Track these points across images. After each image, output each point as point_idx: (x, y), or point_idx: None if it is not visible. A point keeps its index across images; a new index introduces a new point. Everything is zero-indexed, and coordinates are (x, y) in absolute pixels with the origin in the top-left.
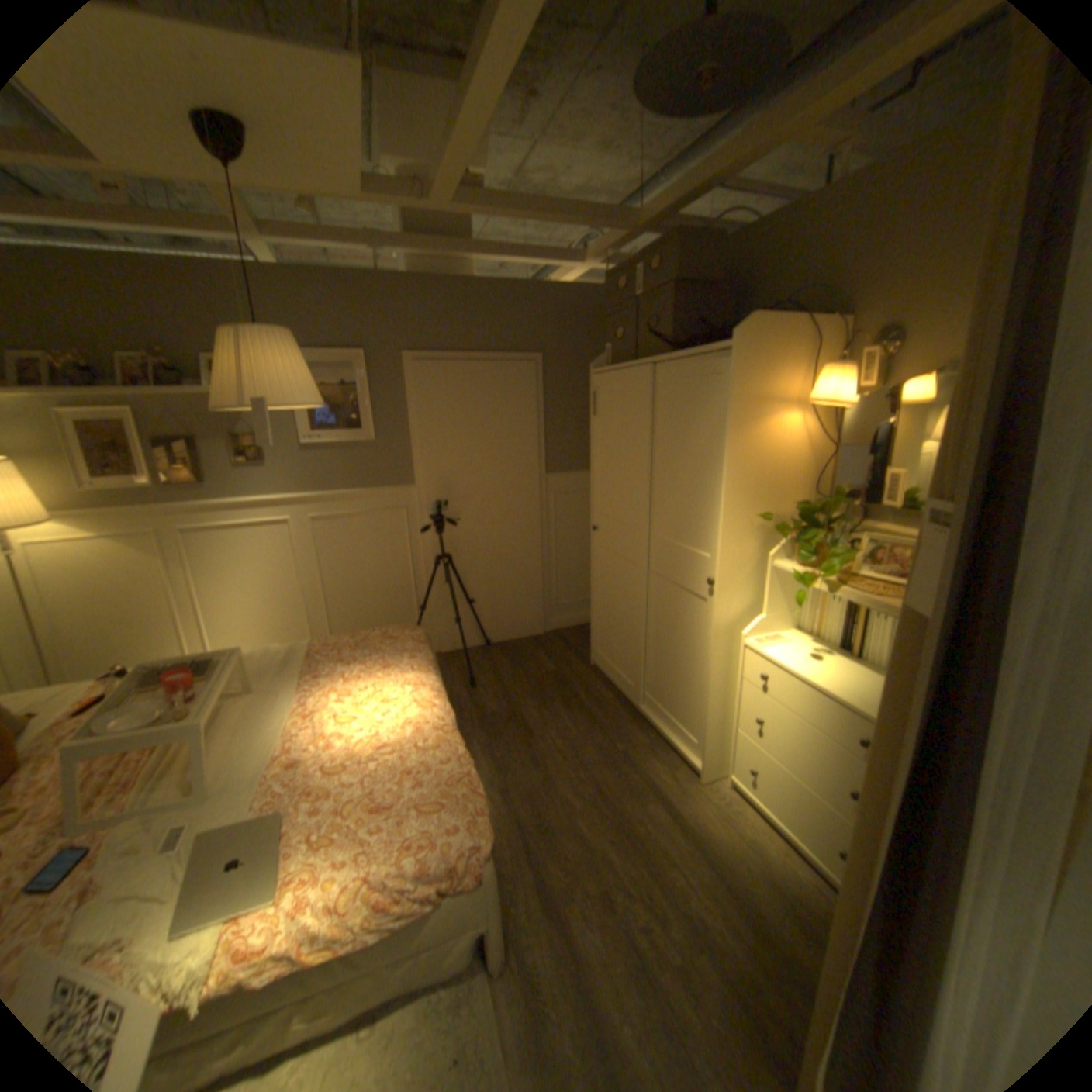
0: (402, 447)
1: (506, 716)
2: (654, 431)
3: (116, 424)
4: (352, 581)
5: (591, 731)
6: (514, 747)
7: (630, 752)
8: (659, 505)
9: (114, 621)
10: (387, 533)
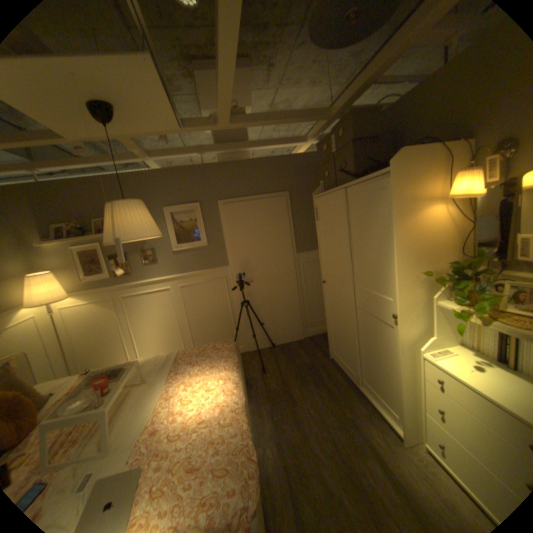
0: (221, 247)
1: (281, 392)
2: (350, 225)
3: (93, 251)
4: (201, 316)
5: (330, 403)
6: (285, 413)
7: (355, 420)
8: (358, 268)
9: (96, 342)
10: (216, 291)
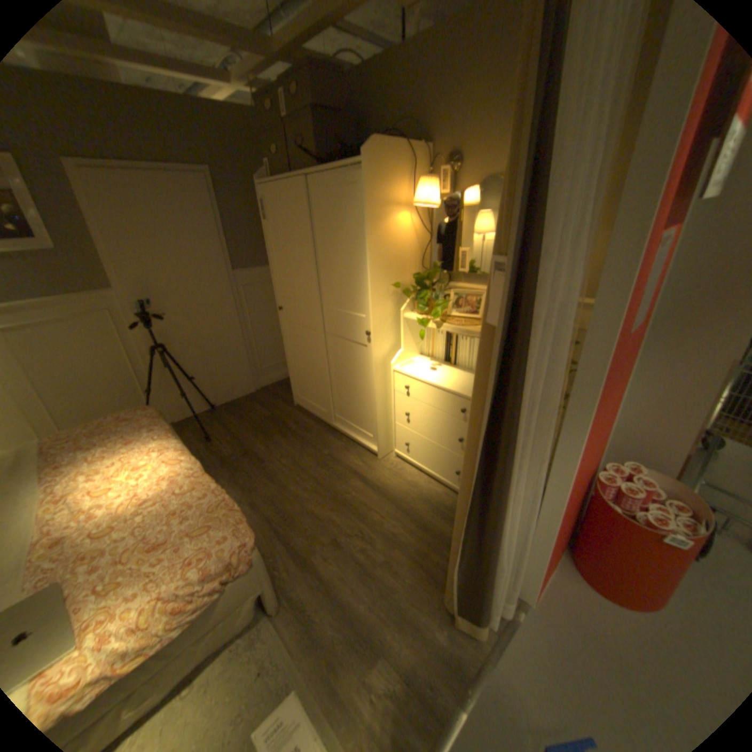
0: (88, 254)
1: (240, 454)
2: (313, 229)
3: None
4: (68, 381)
5: (303, 447)
6: (251, 473)
7: (332, 453)
8: (325, 285)
9: None
10: (93, 334)
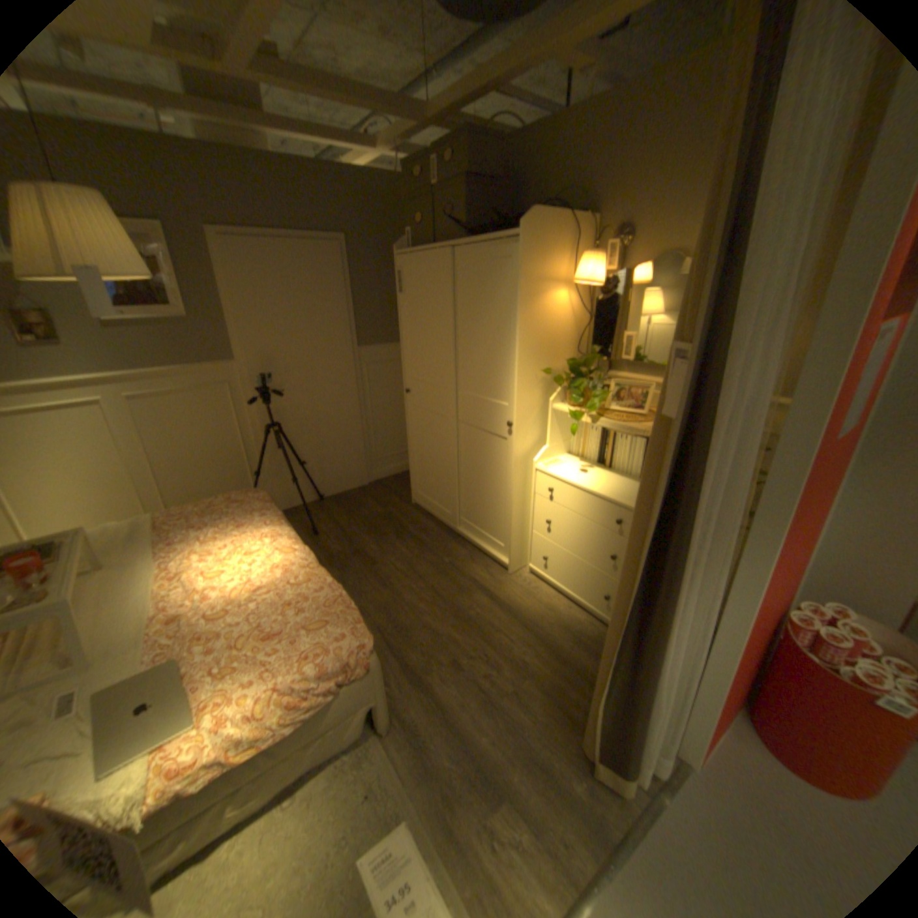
0: (217, 324)
1: (350, 553)
2: (456, 305)
3: None
4: (181, 455)
5: (422, 552)
6: (362, 575)
7: (454, 562)
8: (464, 368)
9: None
10: (211, 407)
